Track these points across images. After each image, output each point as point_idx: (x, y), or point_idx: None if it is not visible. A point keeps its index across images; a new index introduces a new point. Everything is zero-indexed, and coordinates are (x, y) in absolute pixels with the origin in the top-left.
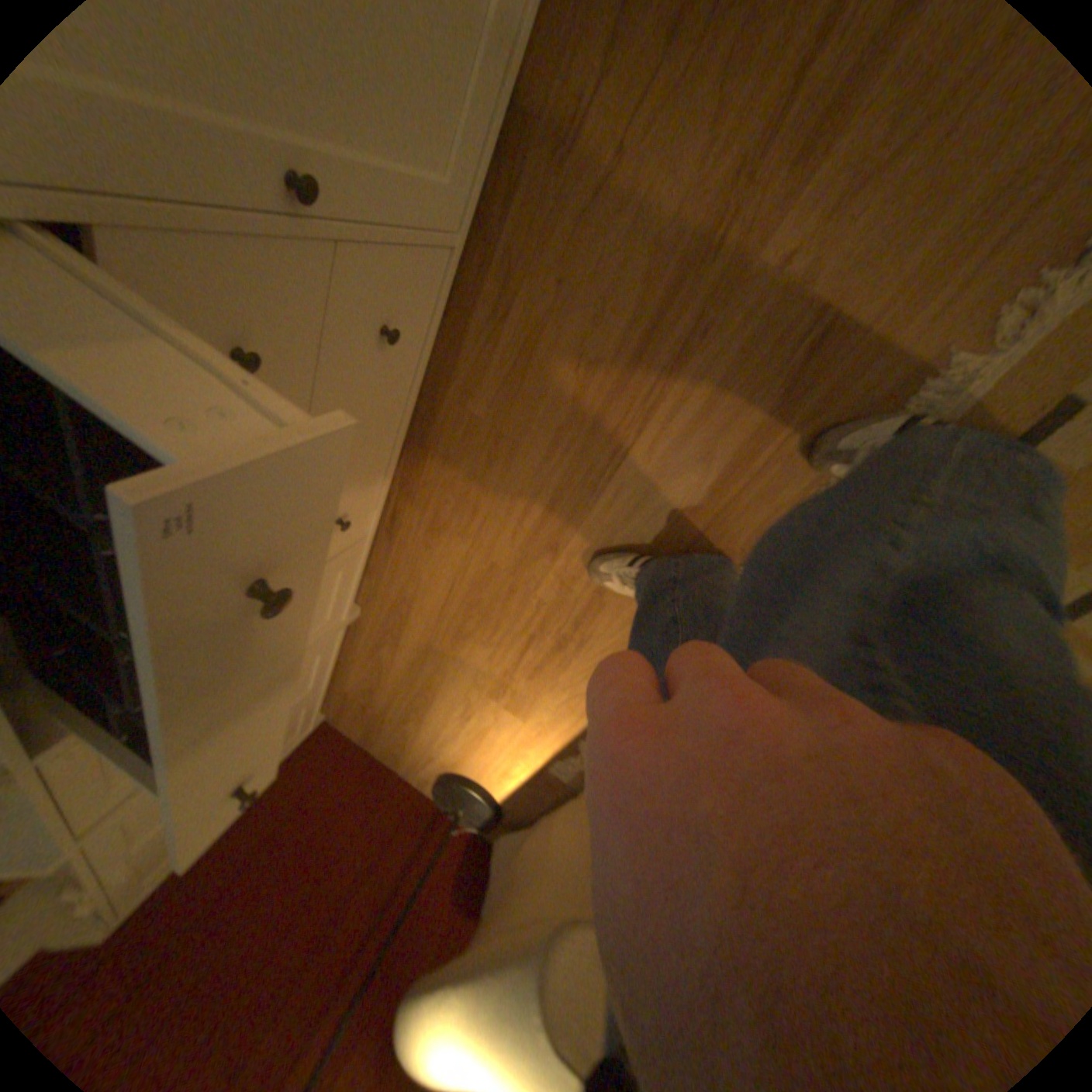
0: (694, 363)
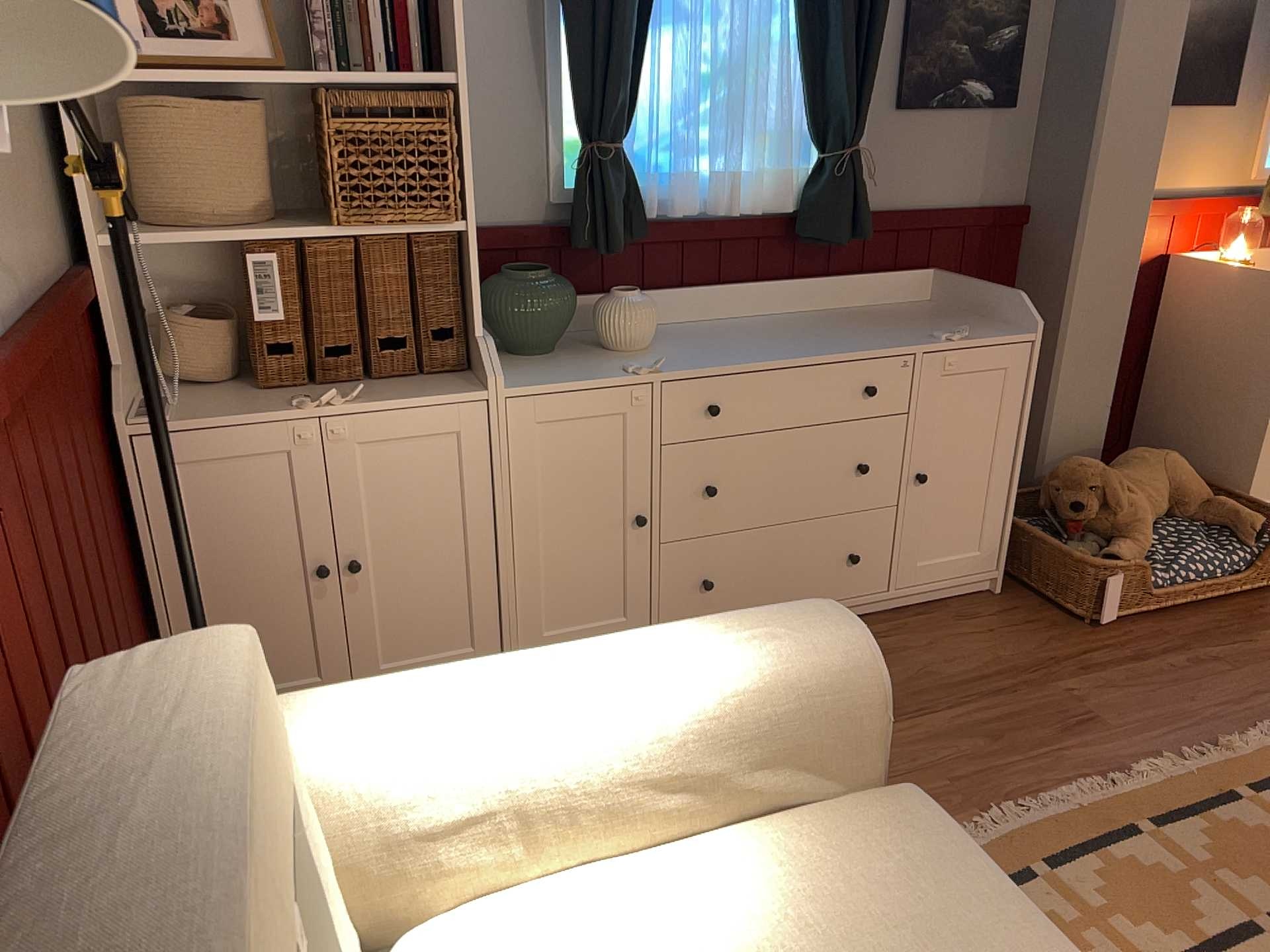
0: (1004, 702)
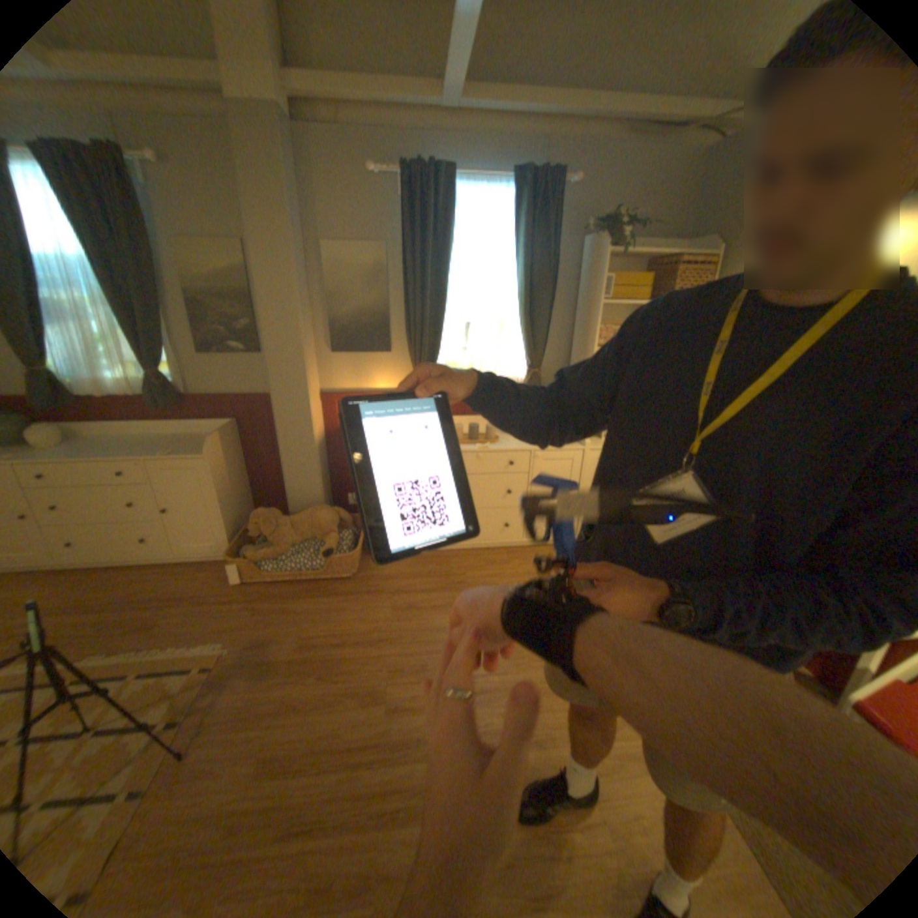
0: (136, 614)
